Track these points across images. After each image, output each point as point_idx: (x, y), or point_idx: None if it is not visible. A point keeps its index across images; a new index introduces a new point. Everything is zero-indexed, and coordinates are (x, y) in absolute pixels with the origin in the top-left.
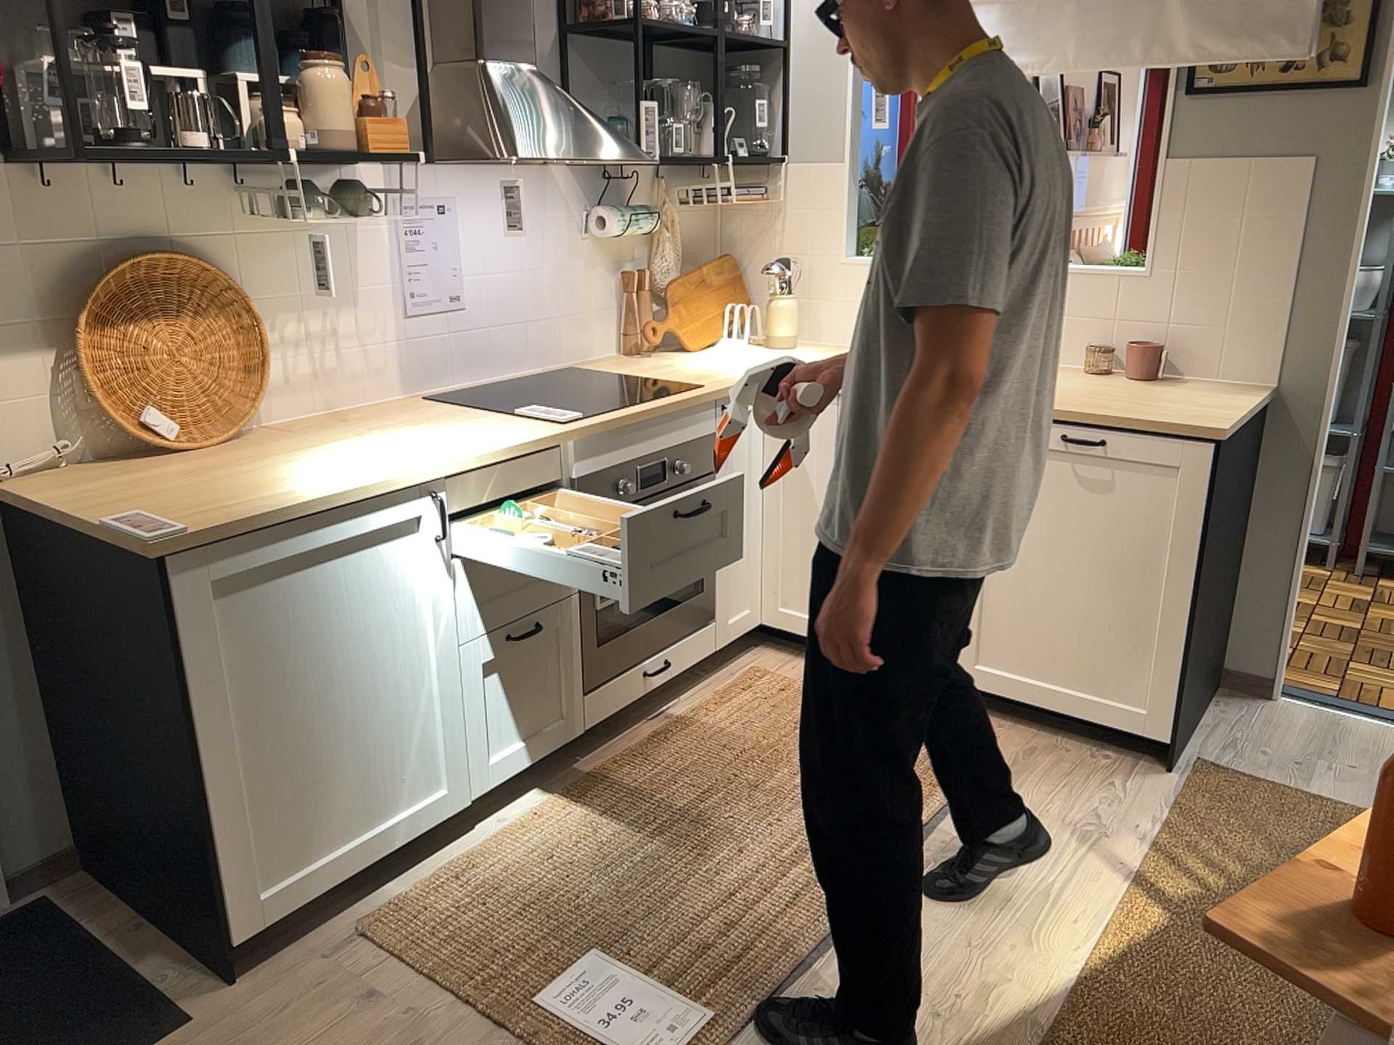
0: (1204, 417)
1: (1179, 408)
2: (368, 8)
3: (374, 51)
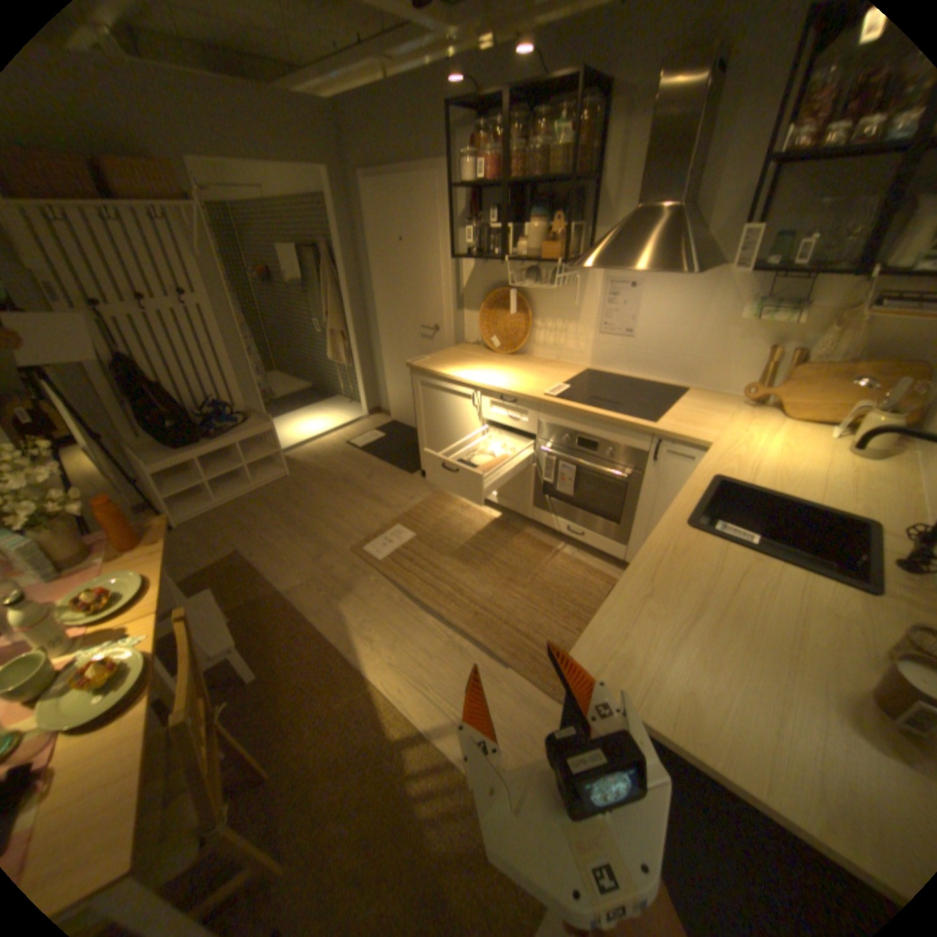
0: (619, 671)
1: (671, 669)
2: (615, 178)
3: (613, 201)
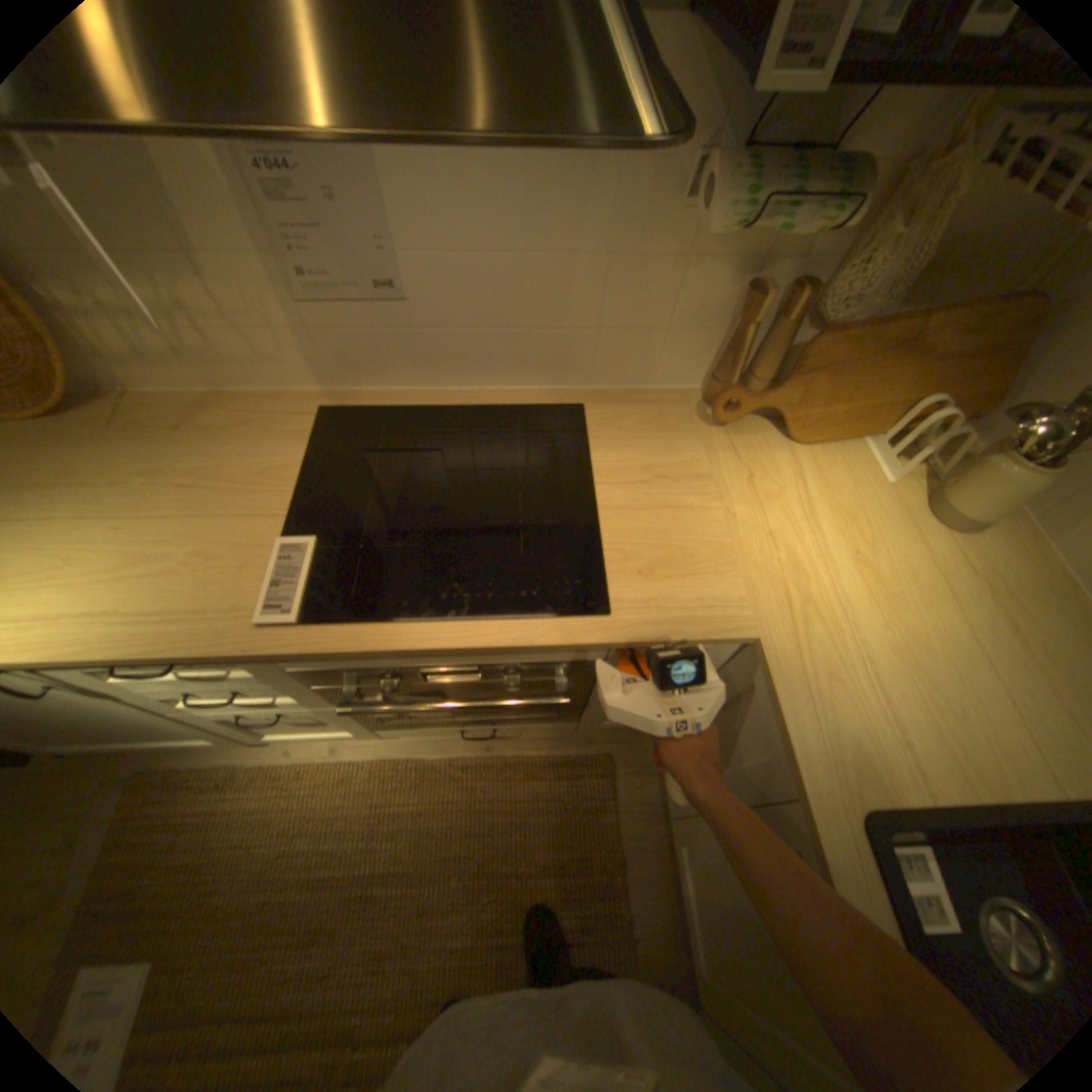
0: None
1: None
2: None
3: None
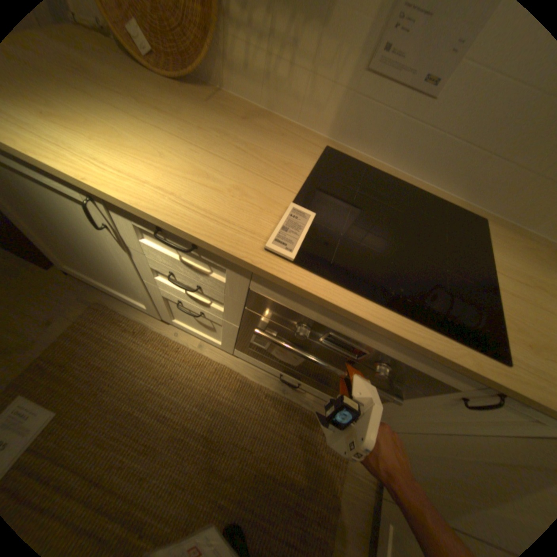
0: None
1: None
2: None
3: None
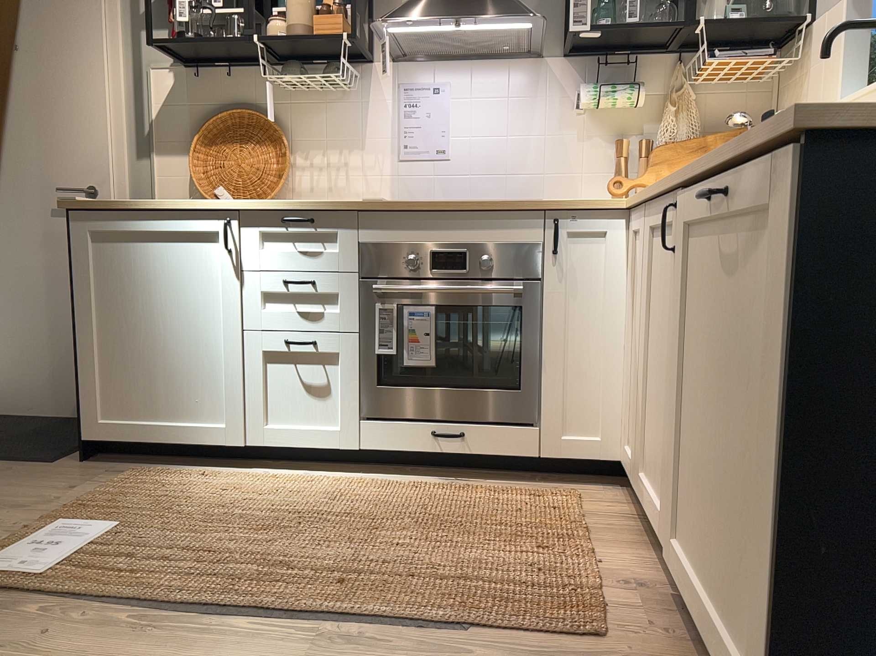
0: None
1: None
2: None
3: None
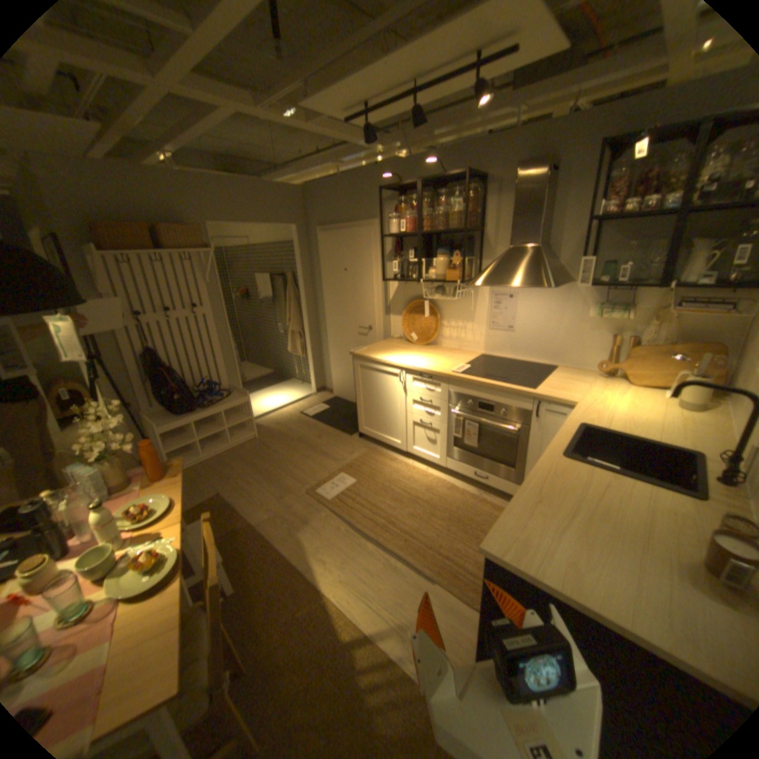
0: (522, 549)
1: (559, 548)
2: (494, 230)
3: (493, 244)
